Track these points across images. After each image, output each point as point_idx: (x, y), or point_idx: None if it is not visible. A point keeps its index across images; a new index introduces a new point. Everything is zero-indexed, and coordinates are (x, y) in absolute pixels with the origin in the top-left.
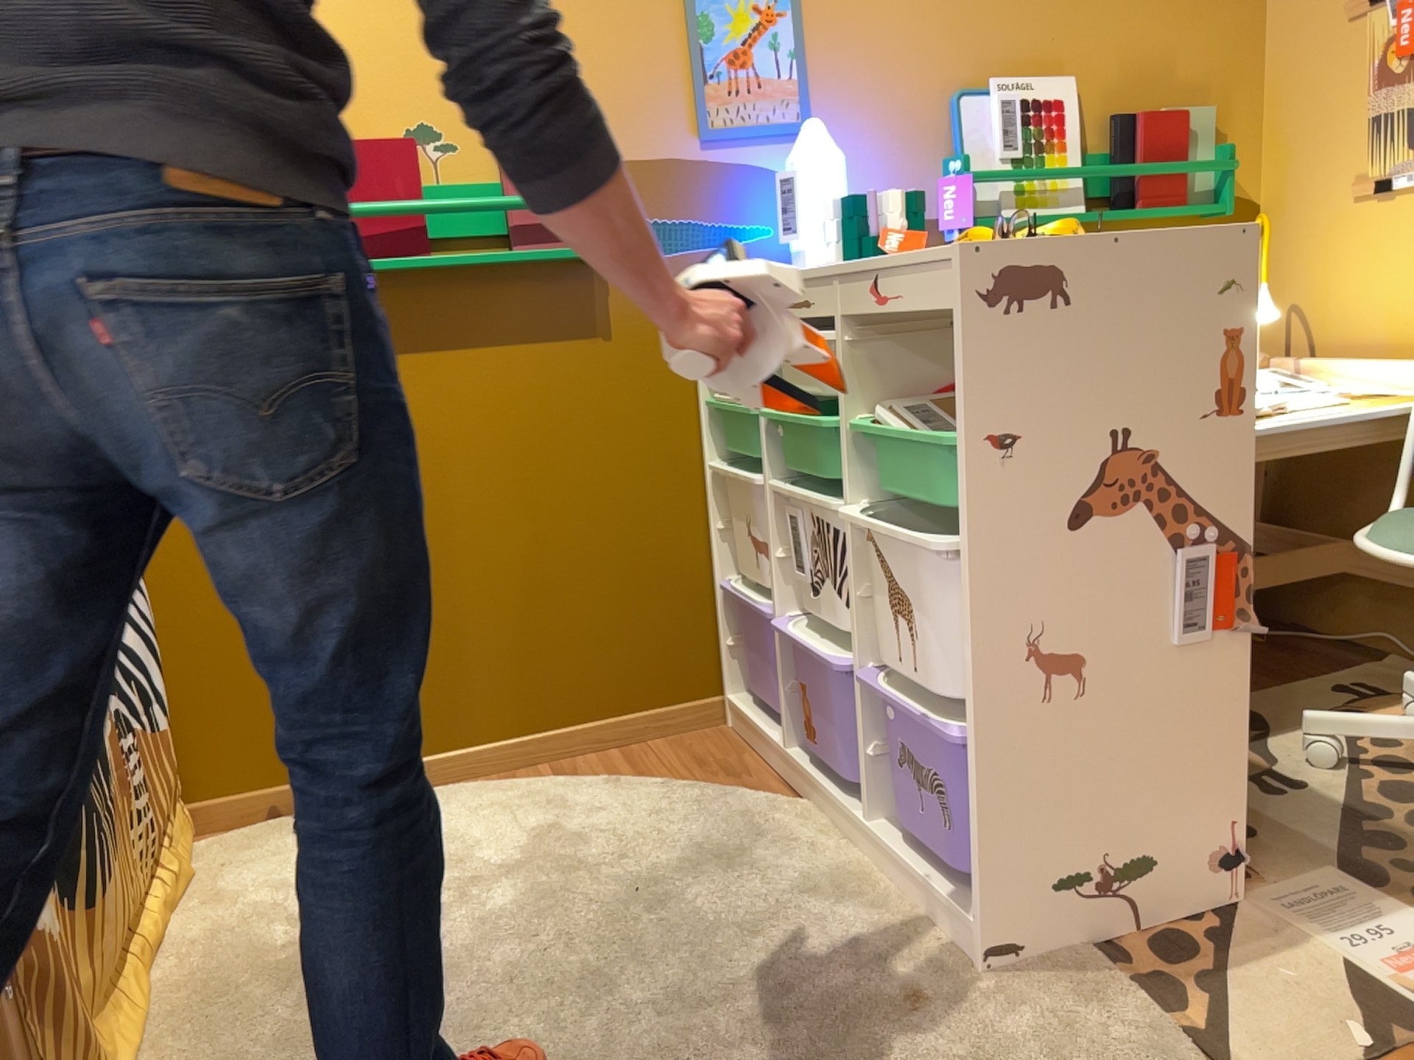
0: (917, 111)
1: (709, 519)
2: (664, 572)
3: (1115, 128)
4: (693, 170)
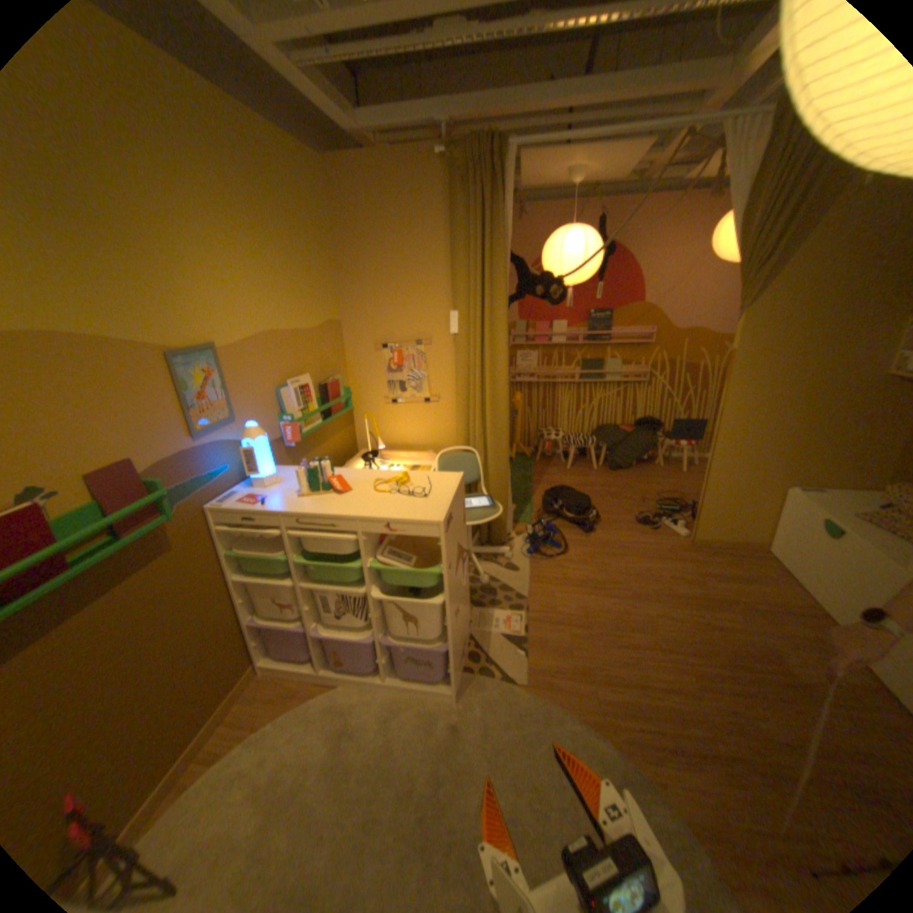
0: (267, 399)
1: (232, 601)
2: (219, 637)
3: (322, 389)
4: (192, 454)
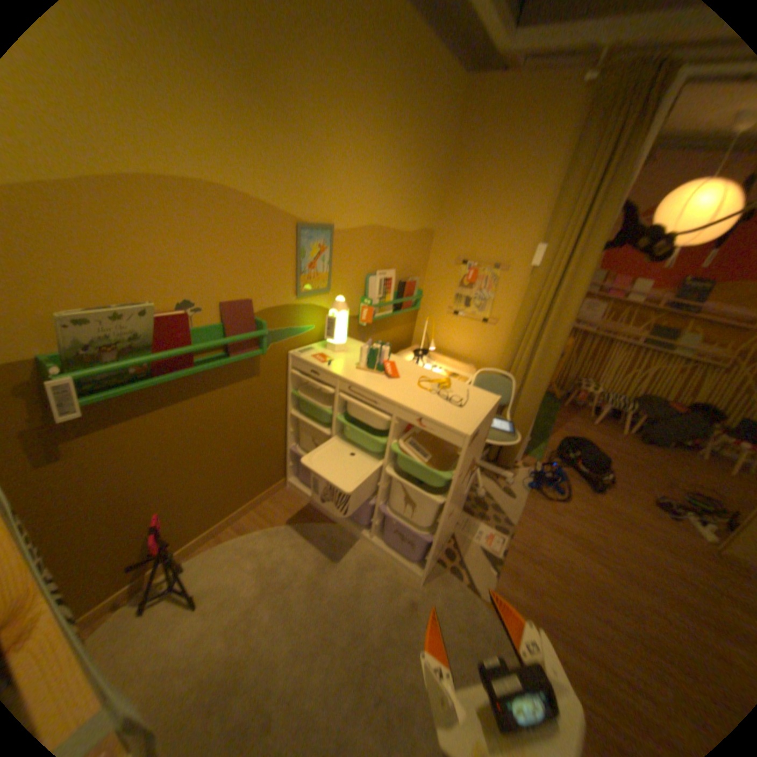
0: (357, 282)
1: (285, 428)
2: (270, 450)
3: (400, 286)
4: (292, 309)
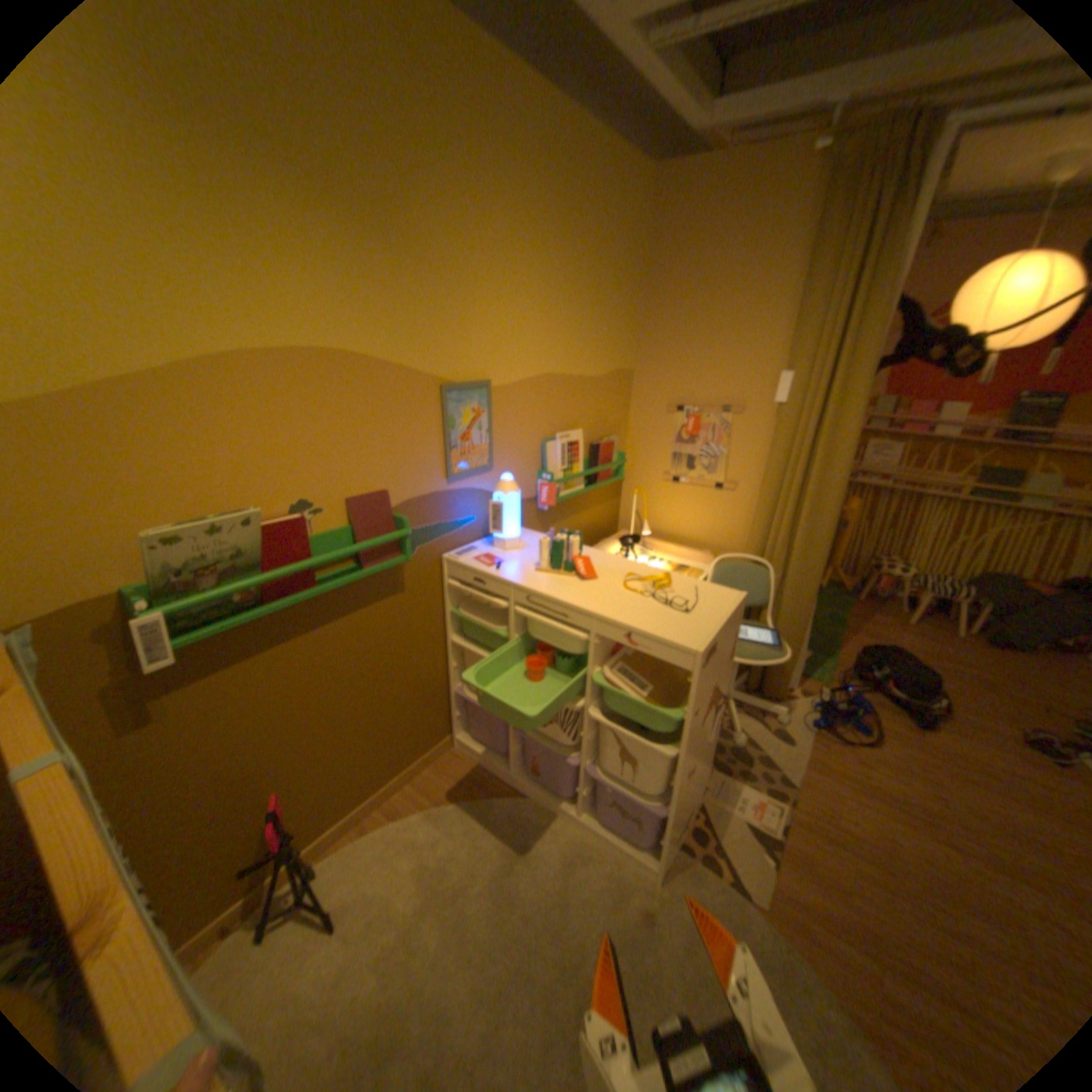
0: (530, 451)
1: (446, 662)
2: (427, 694)
3: (592, 450)
4: (443, 497)
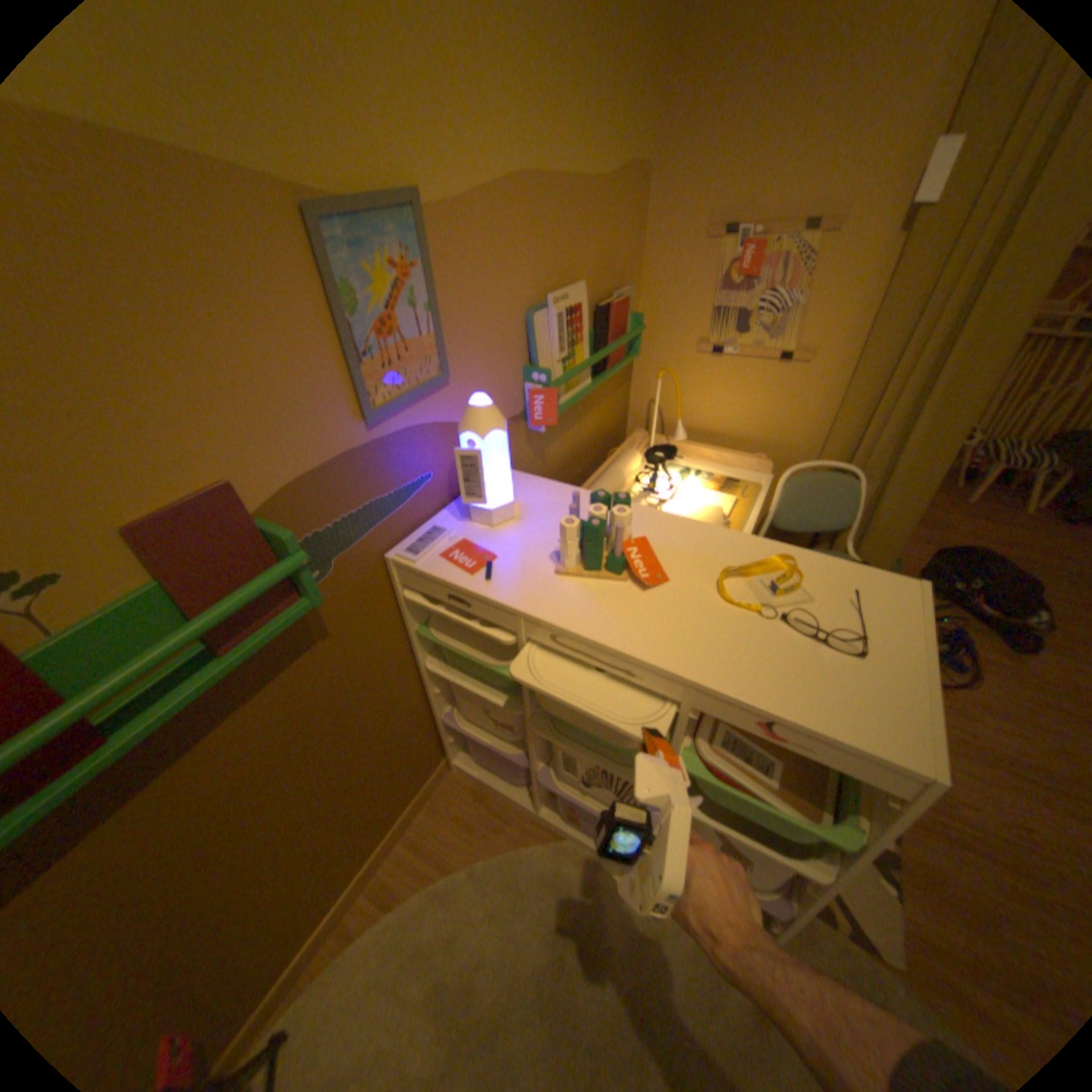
0: (509, 332)
1: (423, 687)
2: (403, 738)
3: (600, 314)
4: (364, 455)
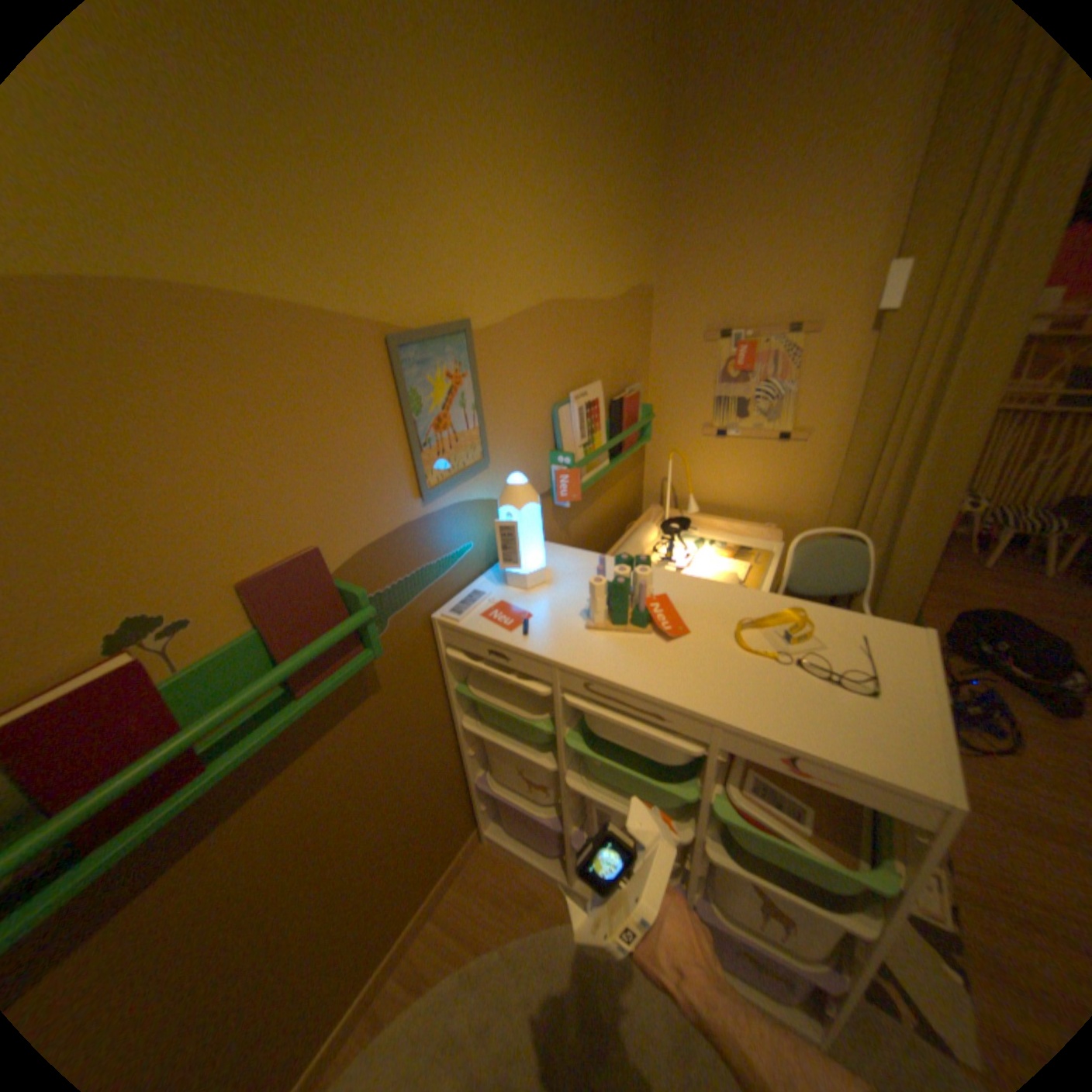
0: (539, 423)
1: (459, 749)
2: (438, 801)
3: (615, 406)
4: (420, 527)
